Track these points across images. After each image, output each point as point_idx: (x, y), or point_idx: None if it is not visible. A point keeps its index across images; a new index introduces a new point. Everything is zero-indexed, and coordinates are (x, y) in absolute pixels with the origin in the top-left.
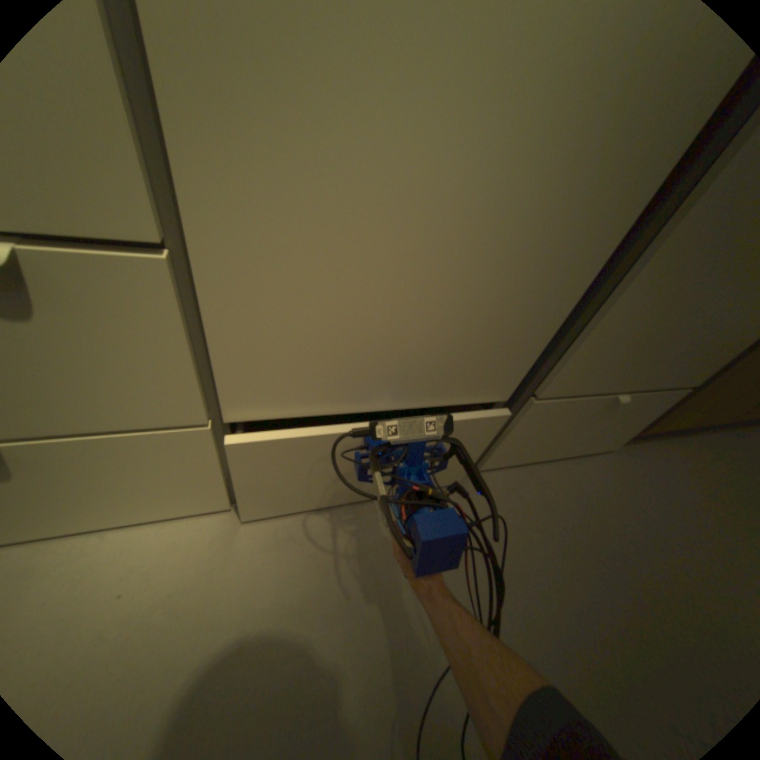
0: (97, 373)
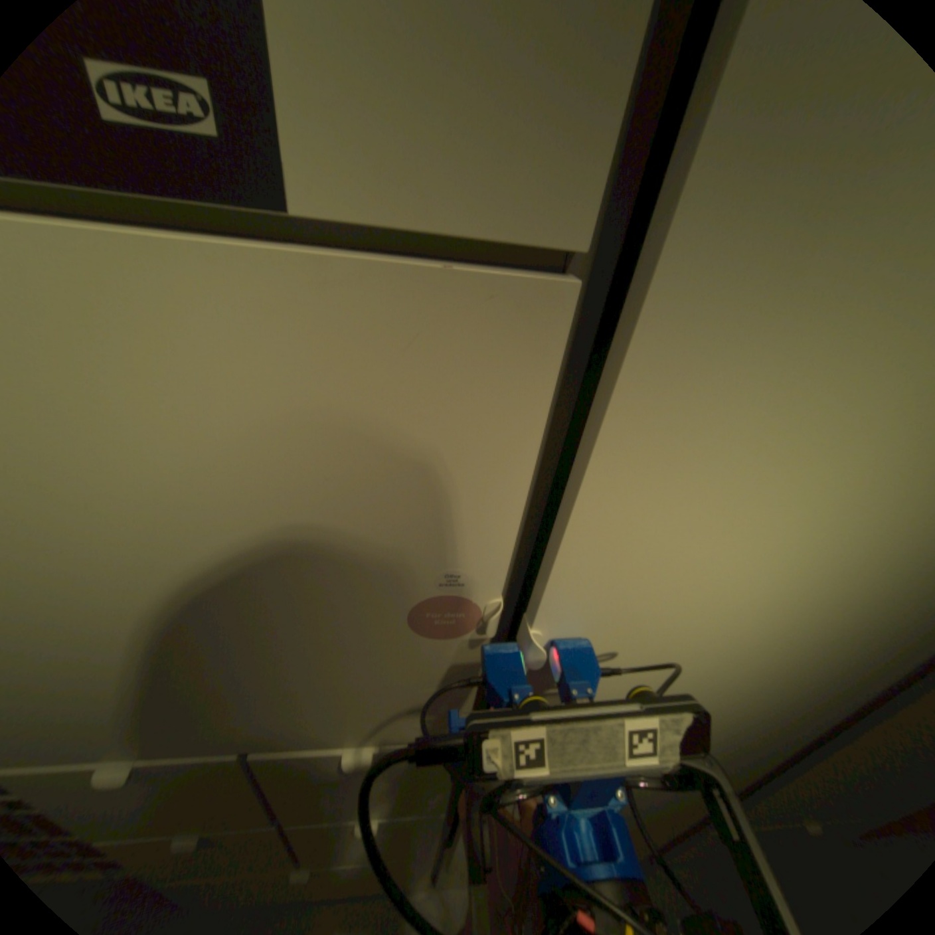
0: (382, 847)
